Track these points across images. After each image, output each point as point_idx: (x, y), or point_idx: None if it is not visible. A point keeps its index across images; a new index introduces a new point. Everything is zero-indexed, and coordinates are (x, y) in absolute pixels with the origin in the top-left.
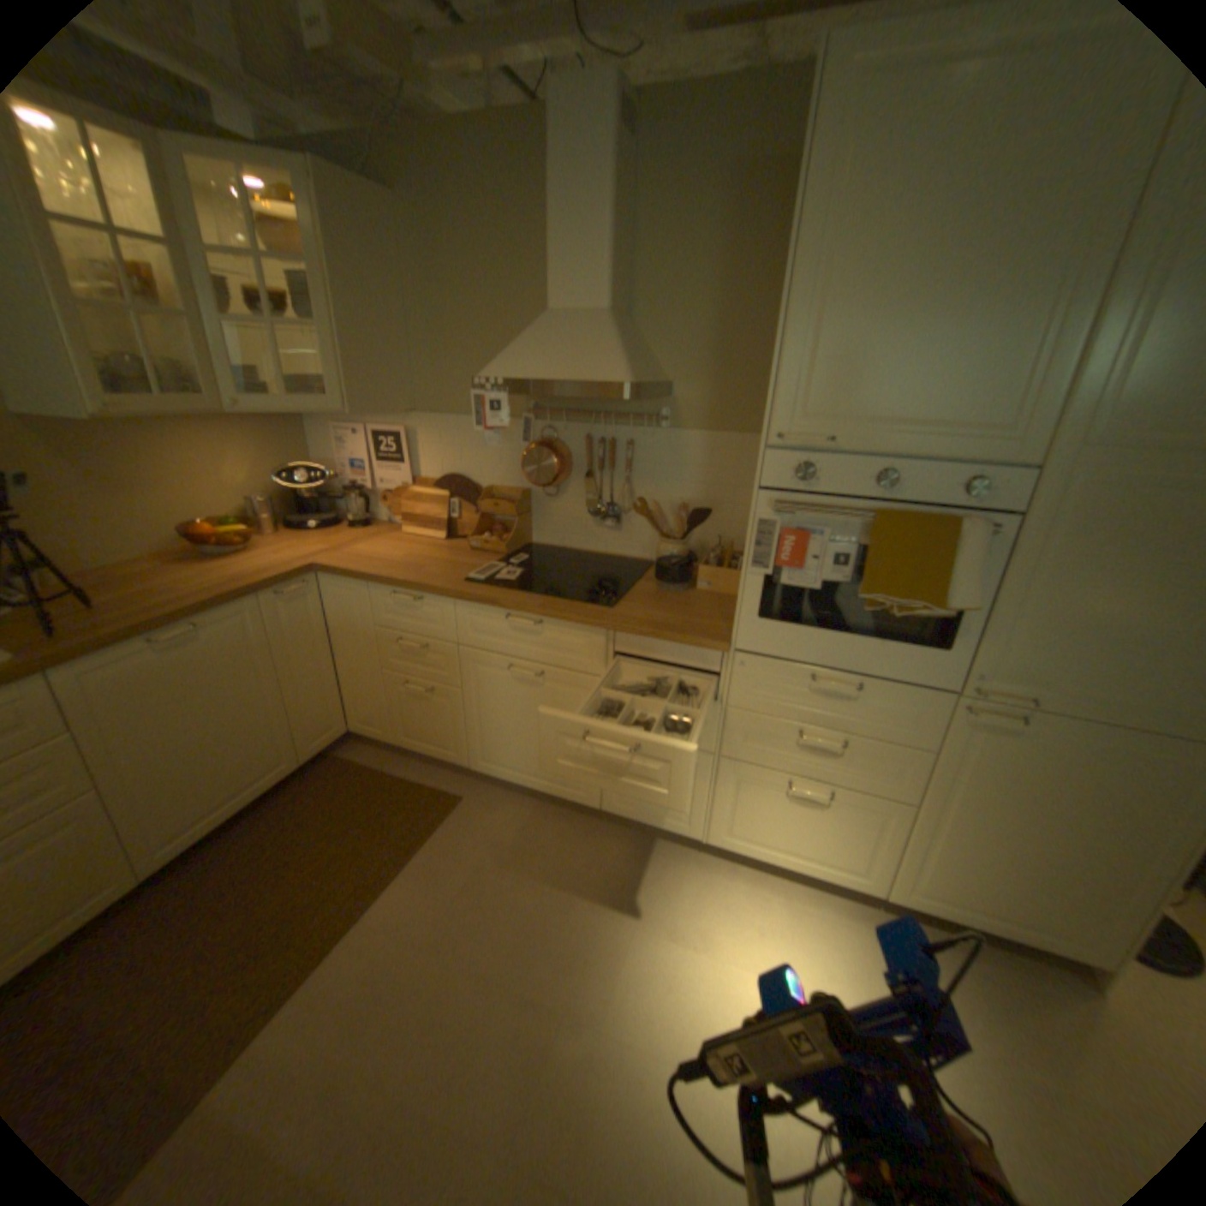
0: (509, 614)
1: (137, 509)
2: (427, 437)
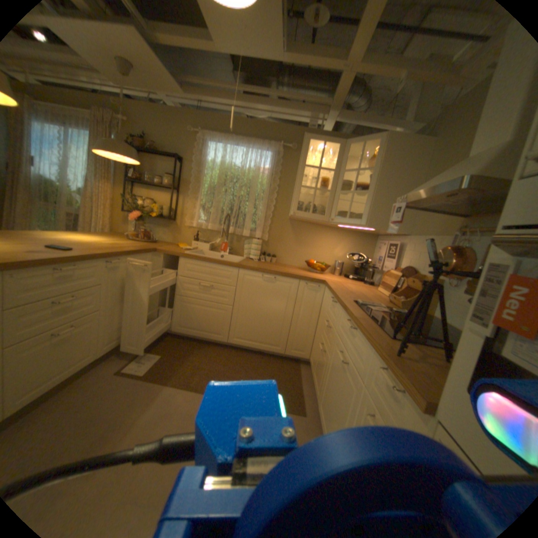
0: (350, 320)
1: (303, 252)
2: (410, 248)
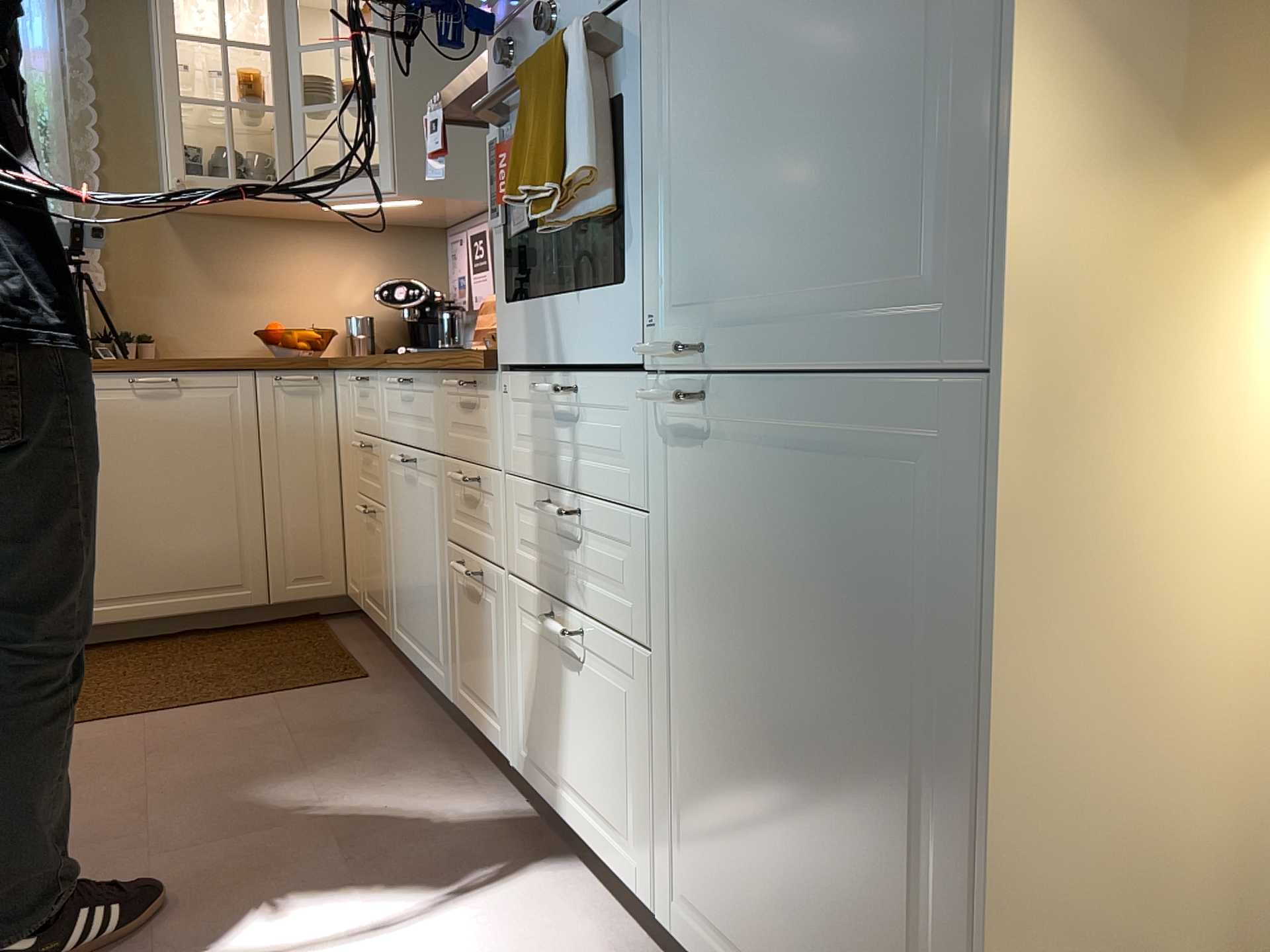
0: (399, 377)
1: (244, 309)
2: None
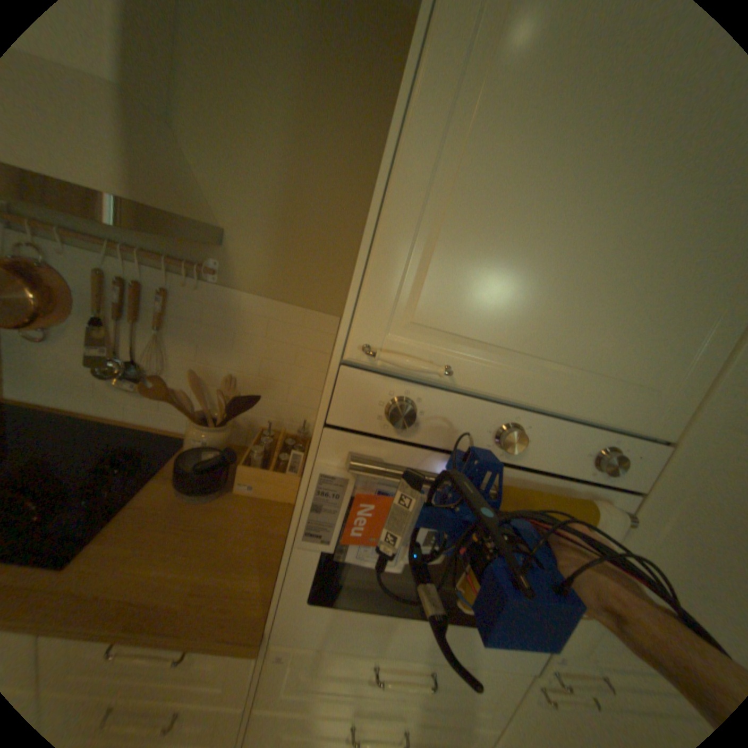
0: None
1: None
2: None
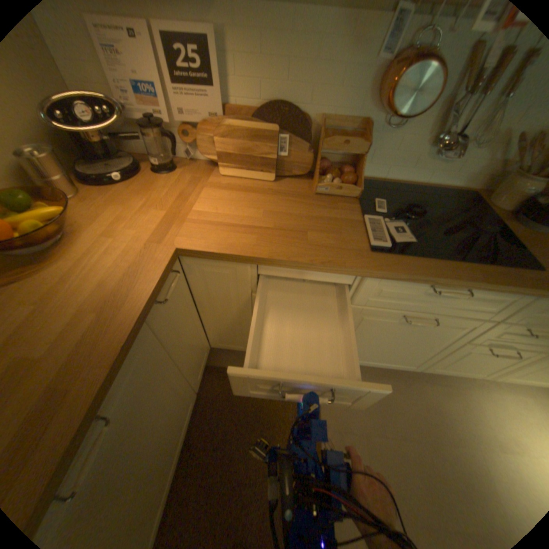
0: (436, 285)
1: None
2: (242, 40)
